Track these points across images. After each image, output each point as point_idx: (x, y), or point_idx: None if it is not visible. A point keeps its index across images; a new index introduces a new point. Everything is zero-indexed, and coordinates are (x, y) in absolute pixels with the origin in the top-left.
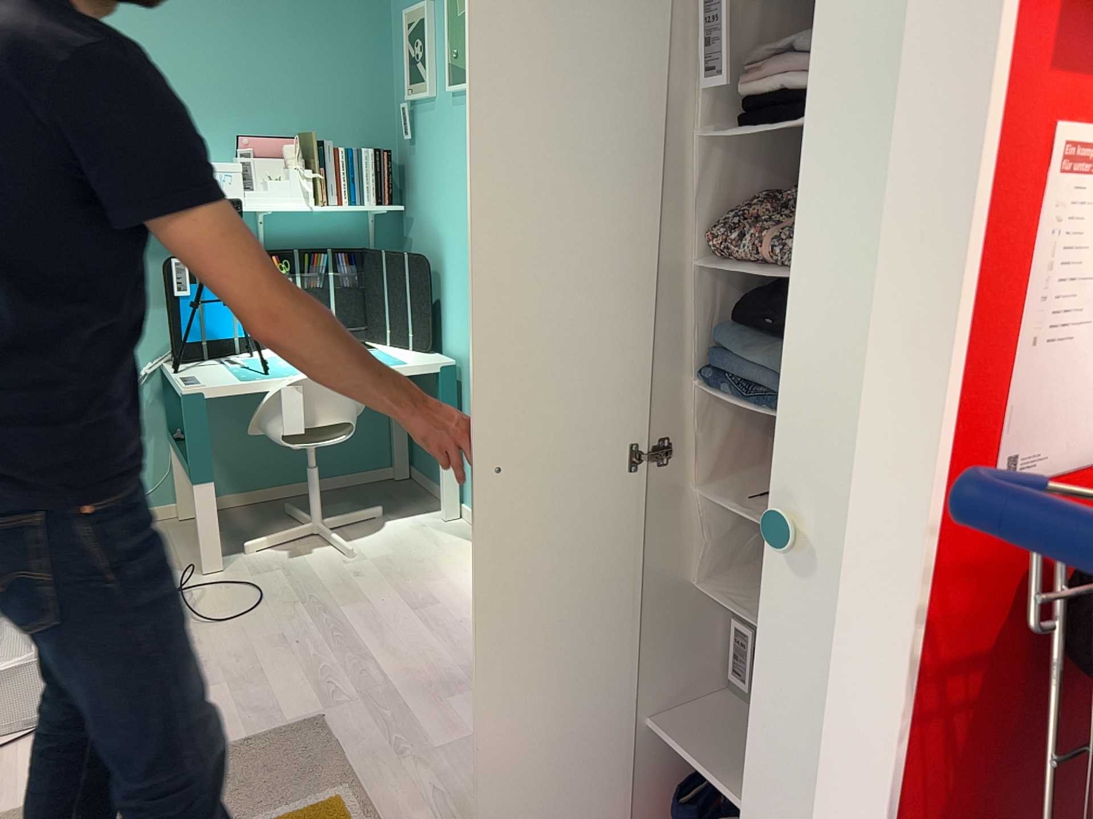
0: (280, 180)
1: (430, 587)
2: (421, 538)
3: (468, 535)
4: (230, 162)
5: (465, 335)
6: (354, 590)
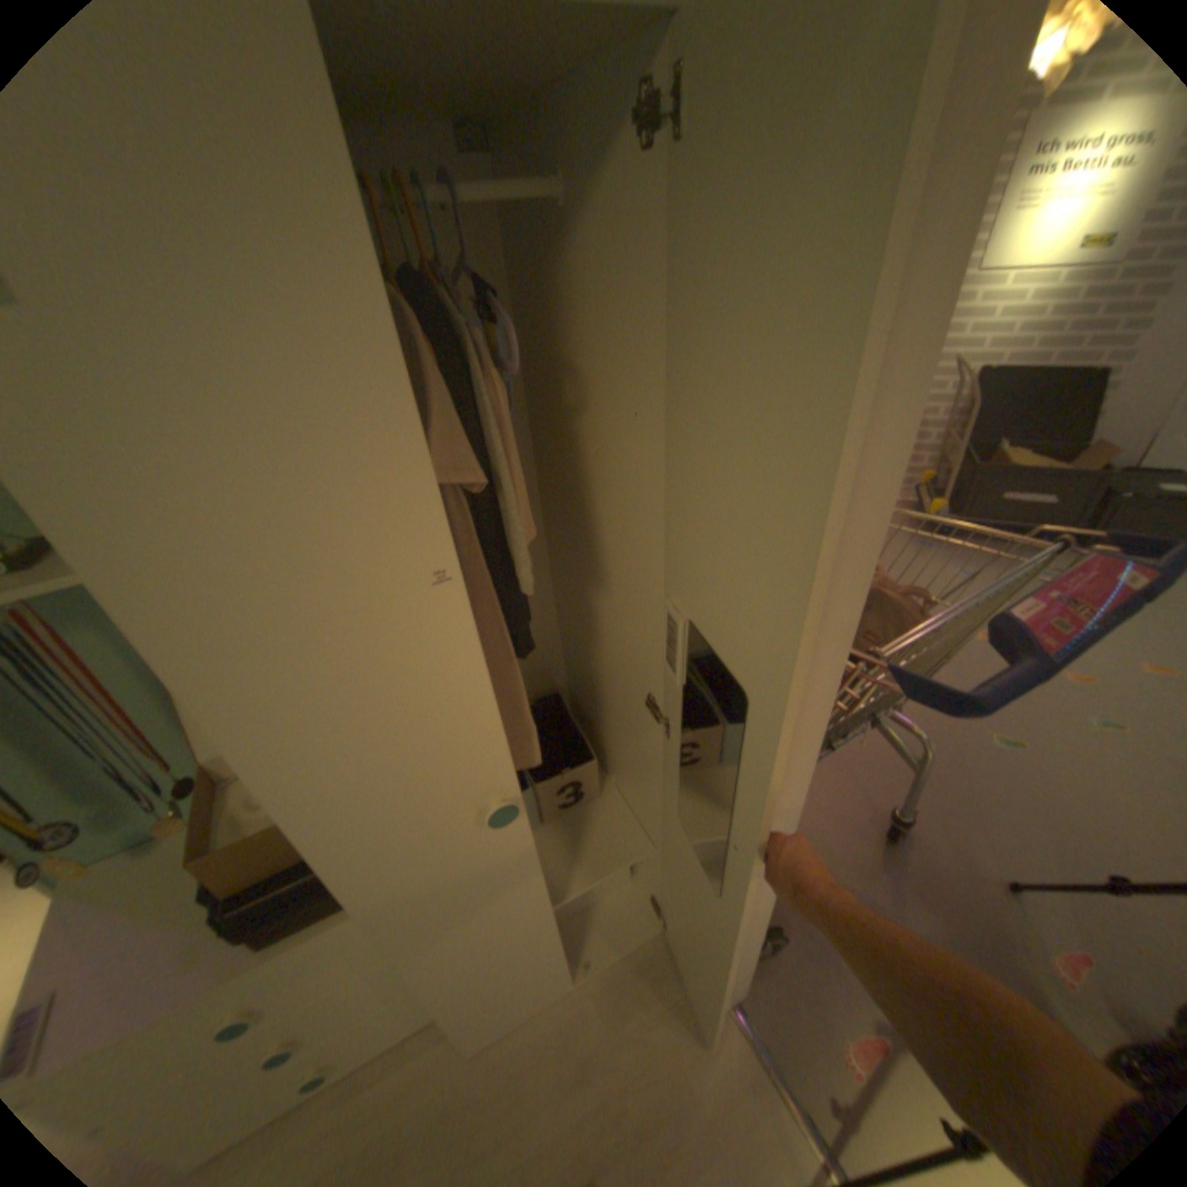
0: None
1: None
2: None
3: None
4: None
5: None
6: None
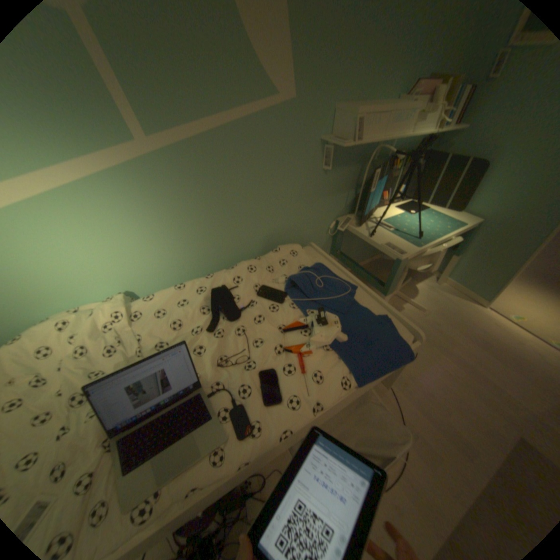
0: (427, 111)
1: (477, 333)
2: (440, 296)
3: (458, 294)
4: (397, 96)
5: (498, 208)
6: (447, 336)
